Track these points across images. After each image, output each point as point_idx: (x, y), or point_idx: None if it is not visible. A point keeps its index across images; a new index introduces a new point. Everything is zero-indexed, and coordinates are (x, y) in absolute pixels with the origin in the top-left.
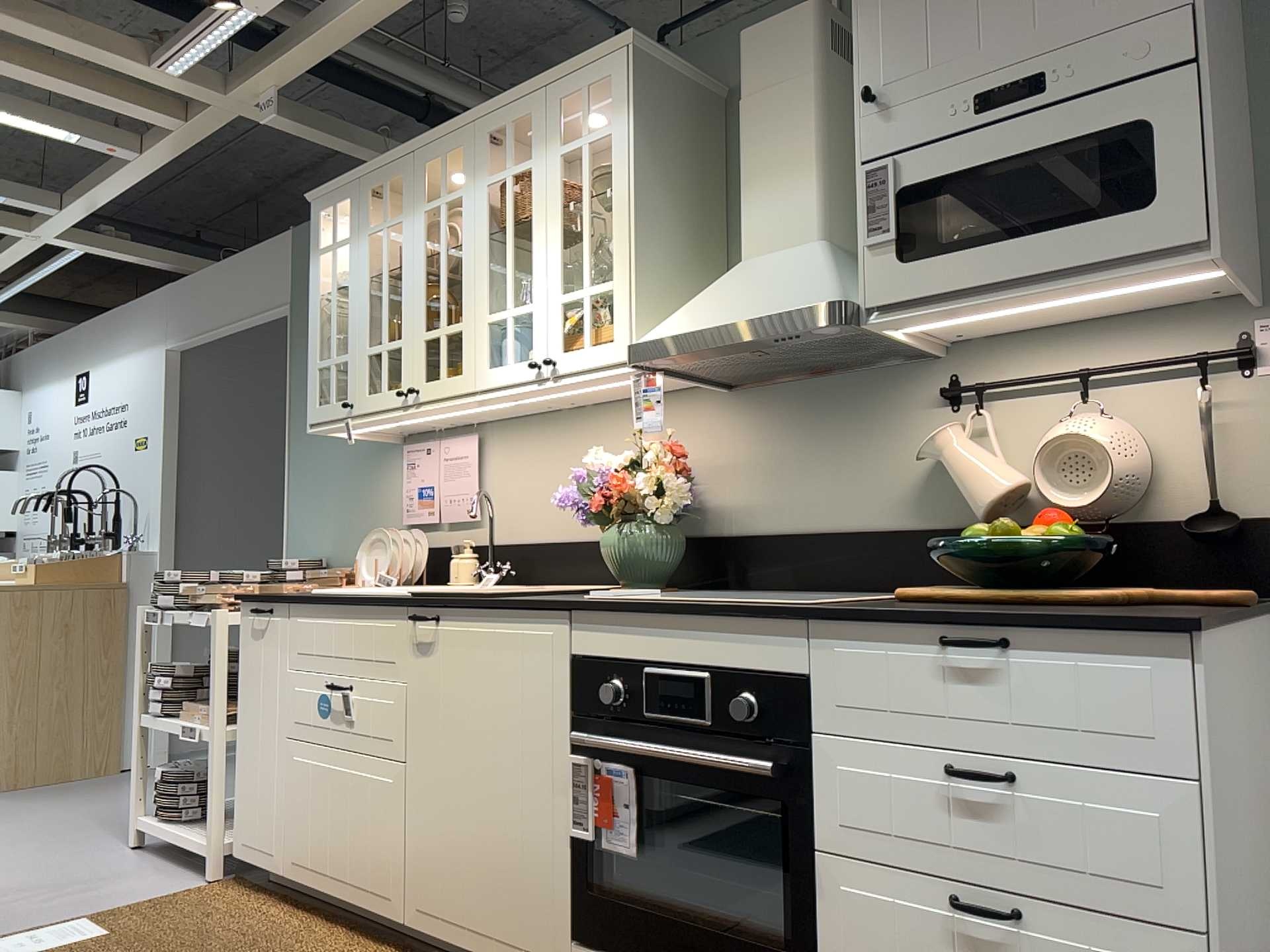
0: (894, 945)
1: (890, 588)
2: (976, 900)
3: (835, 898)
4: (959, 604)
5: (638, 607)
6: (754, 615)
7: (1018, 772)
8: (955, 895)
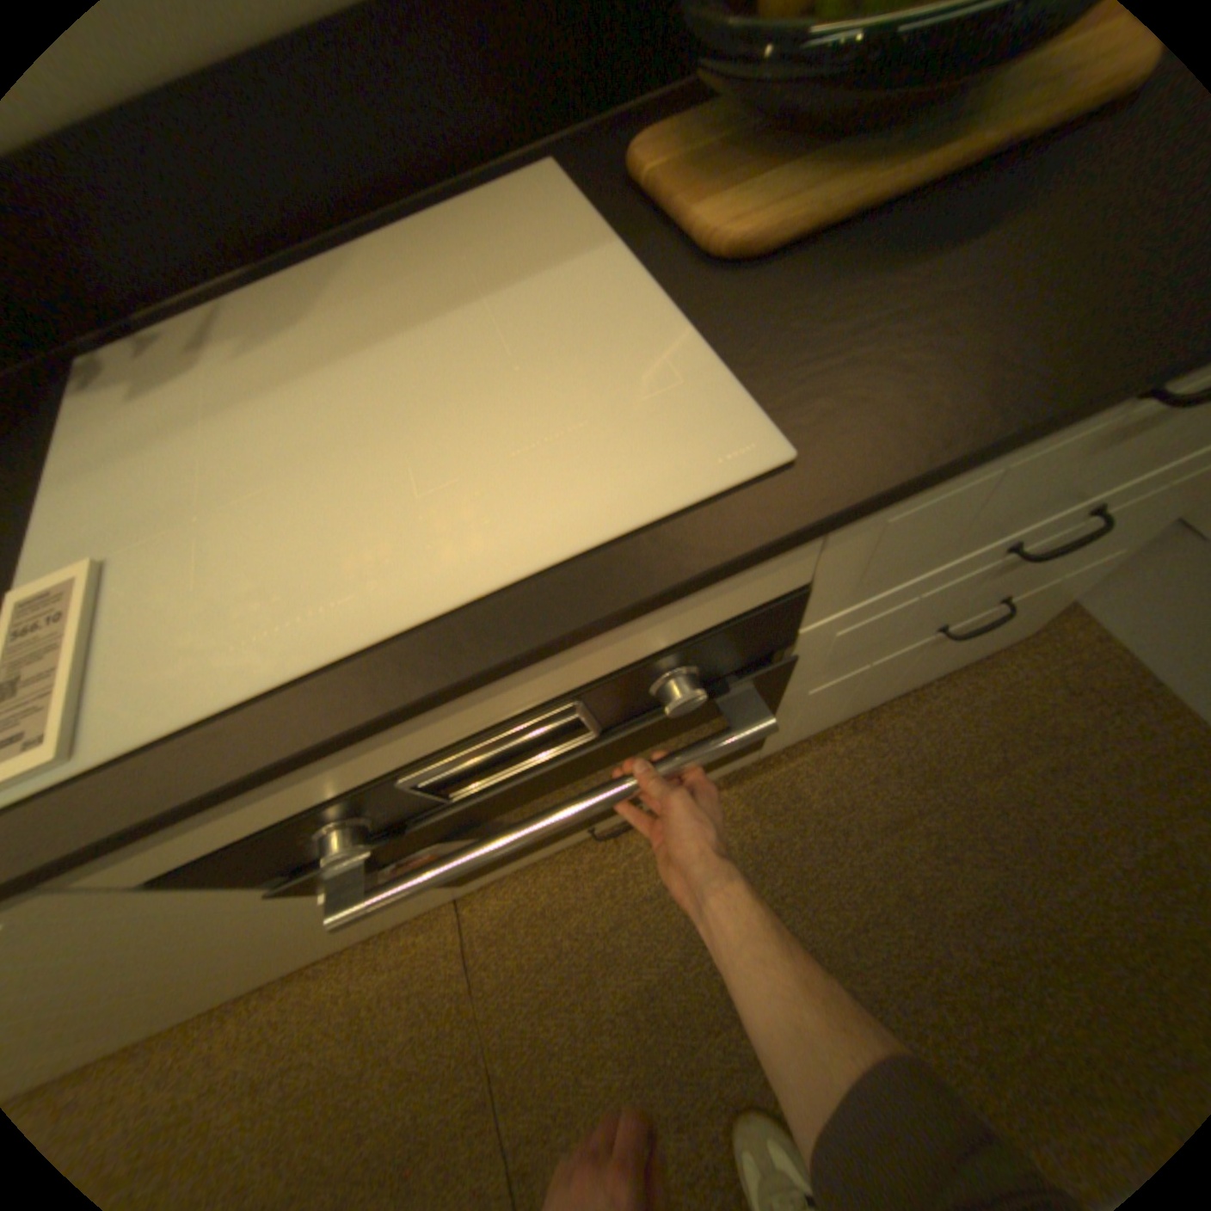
0: (858, 683)
1: (433, 173)
2: (971, 617)
3: (798, 701)
4: (871, 211)
5: (274, 770)
6: (702, 584)
7: (1113, 498)
8: (945, 625)
